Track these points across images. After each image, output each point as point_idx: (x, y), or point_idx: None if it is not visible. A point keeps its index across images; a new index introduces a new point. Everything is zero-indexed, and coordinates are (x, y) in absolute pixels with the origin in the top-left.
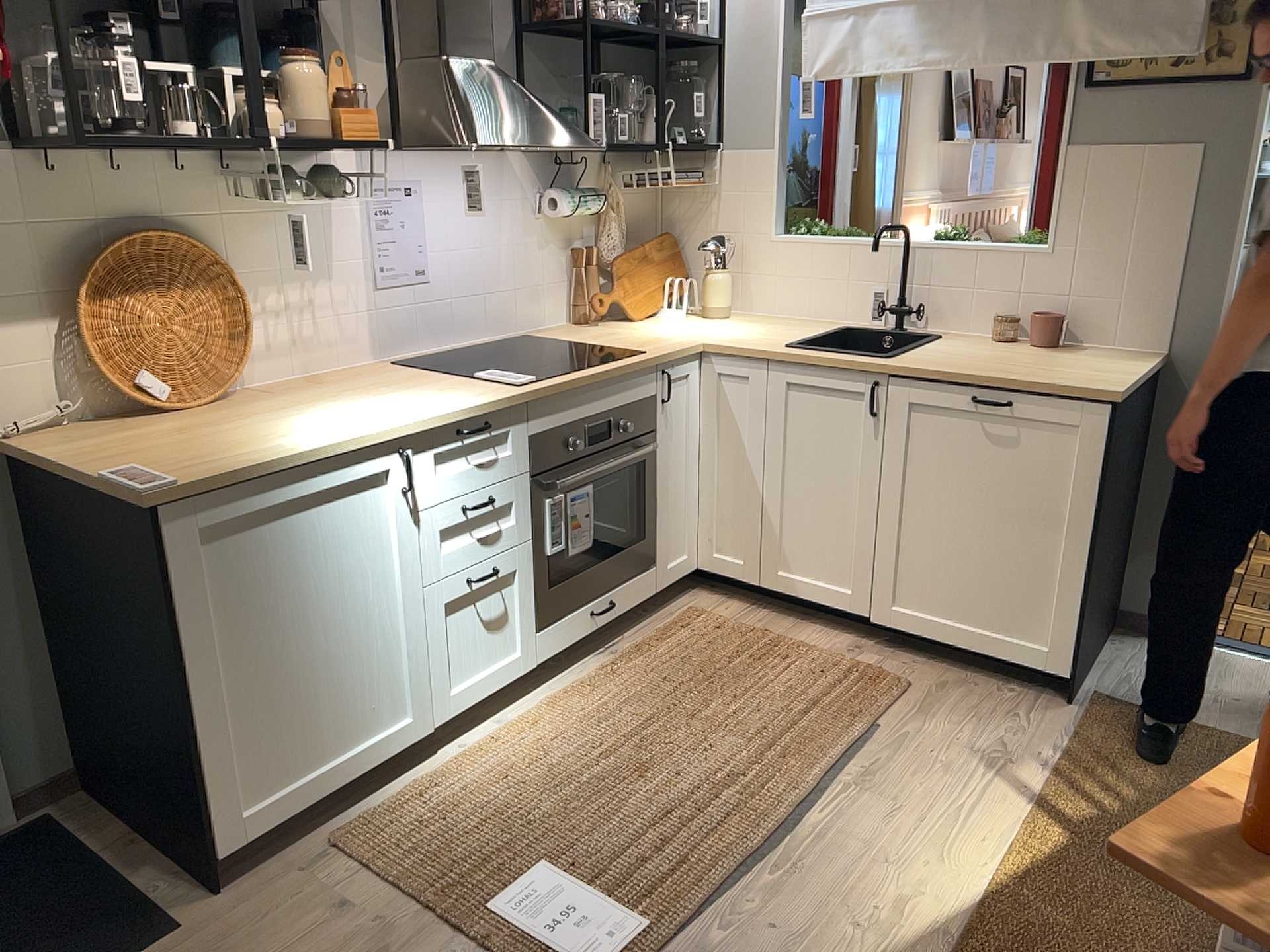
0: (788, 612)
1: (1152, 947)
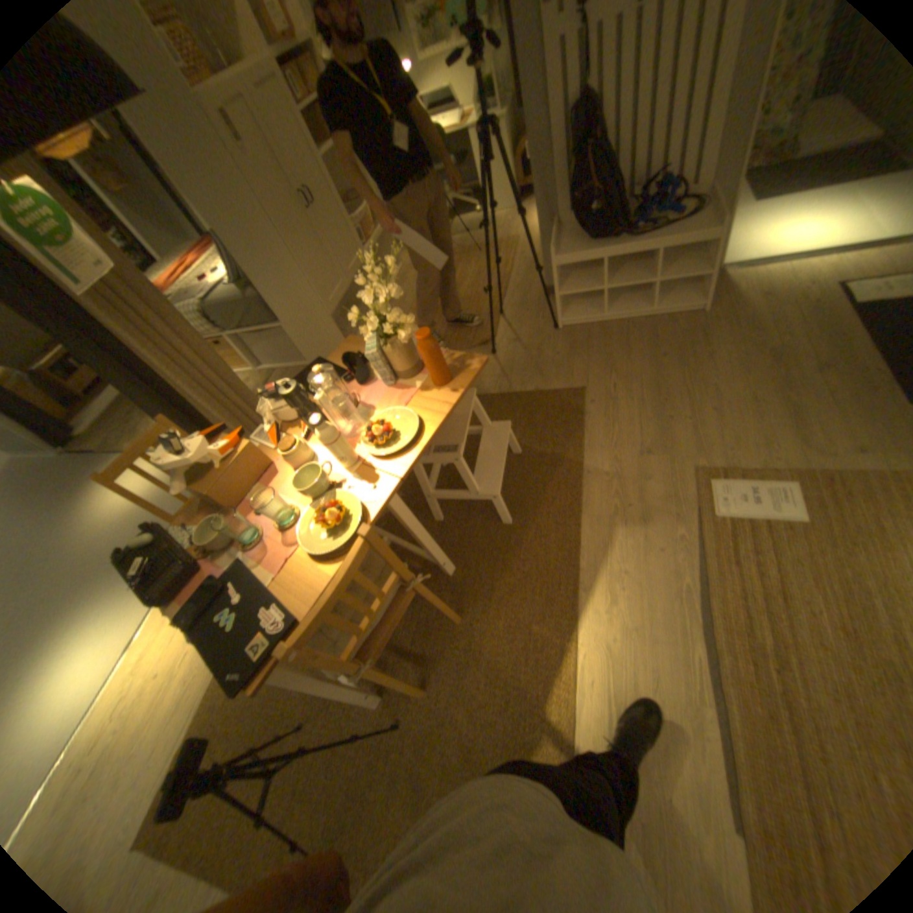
0: None
1: (499, 631)
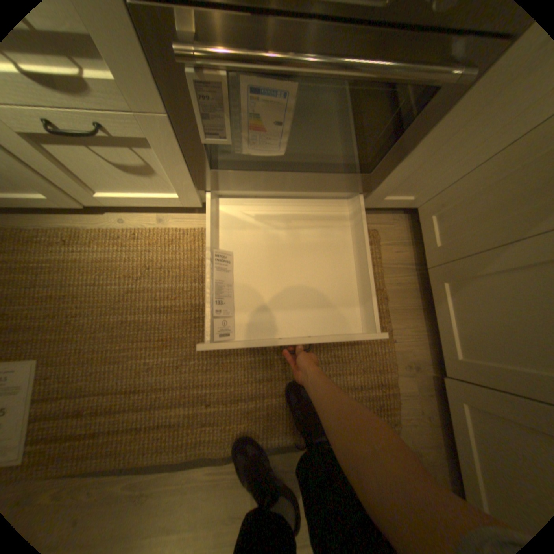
0: (426, 290)
1: None
